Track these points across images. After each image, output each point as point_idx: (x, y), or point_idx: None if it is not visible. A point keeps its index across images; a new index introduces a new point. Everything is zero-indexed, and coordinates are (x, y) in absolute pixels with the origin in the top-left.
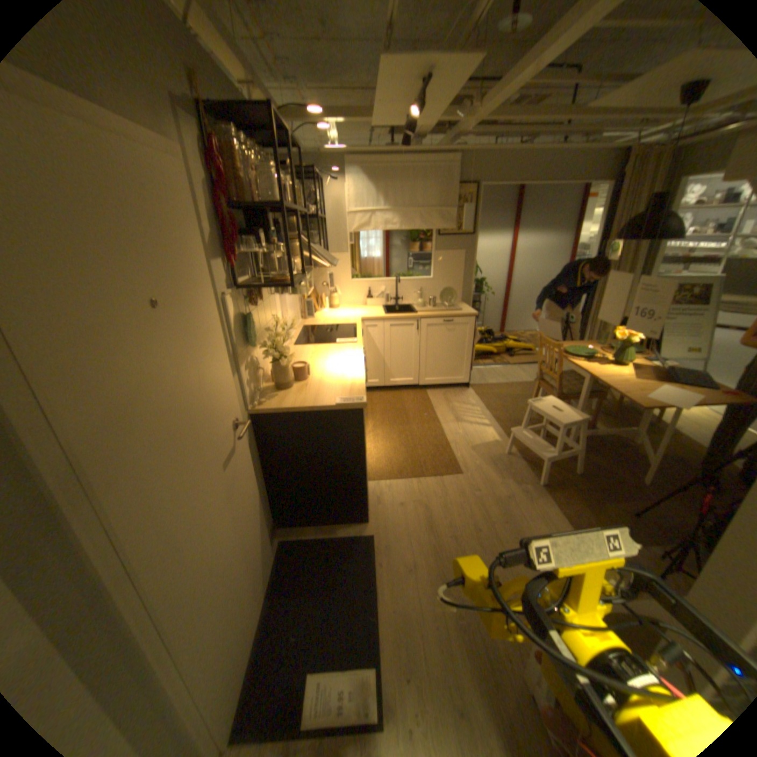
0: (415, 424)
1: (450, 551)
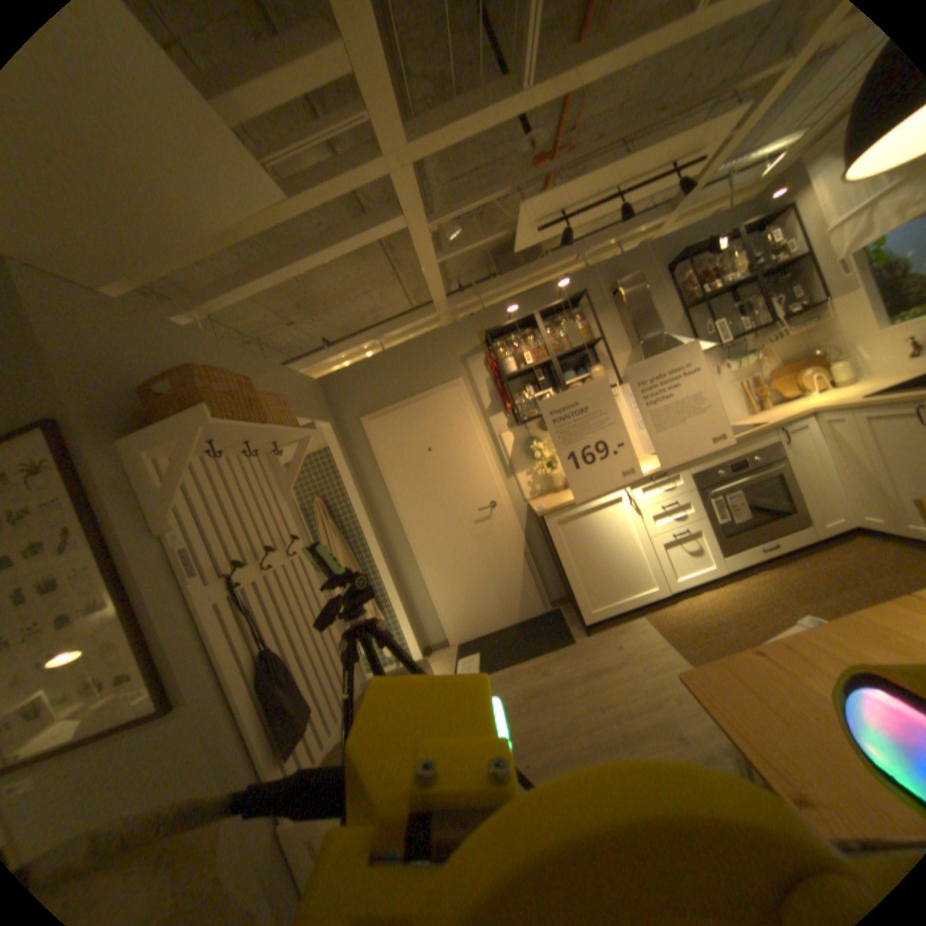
0: (818, 608)
1: (566, 690)
